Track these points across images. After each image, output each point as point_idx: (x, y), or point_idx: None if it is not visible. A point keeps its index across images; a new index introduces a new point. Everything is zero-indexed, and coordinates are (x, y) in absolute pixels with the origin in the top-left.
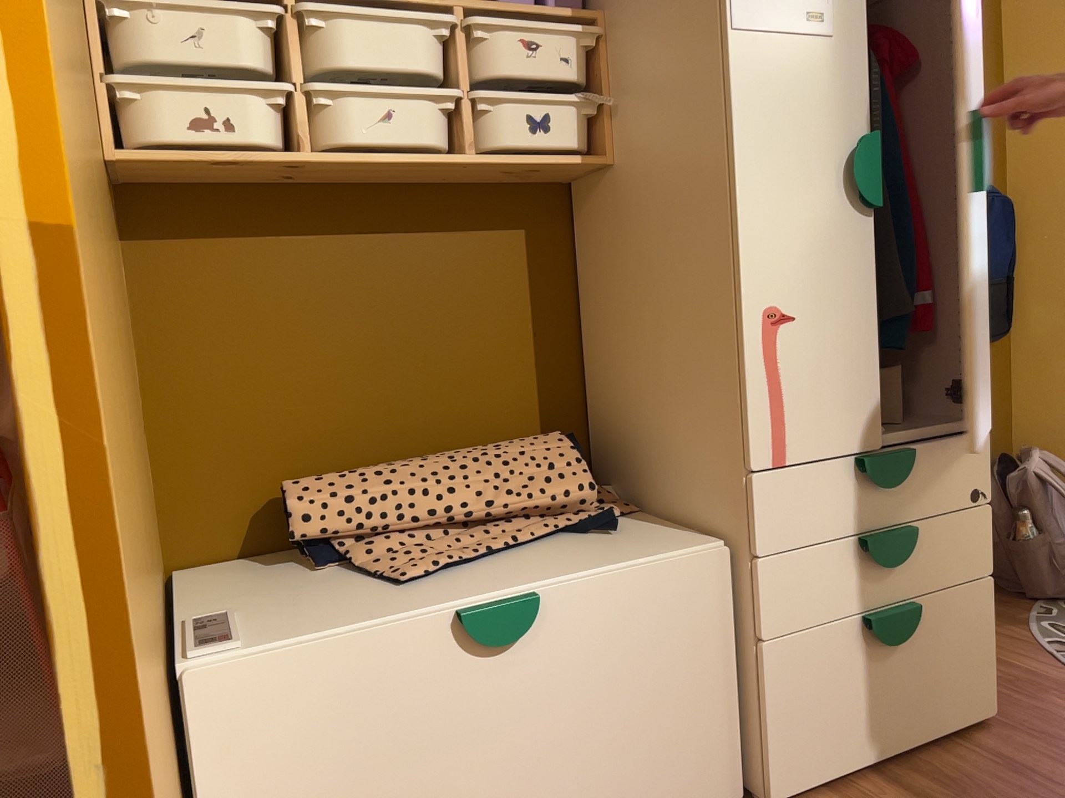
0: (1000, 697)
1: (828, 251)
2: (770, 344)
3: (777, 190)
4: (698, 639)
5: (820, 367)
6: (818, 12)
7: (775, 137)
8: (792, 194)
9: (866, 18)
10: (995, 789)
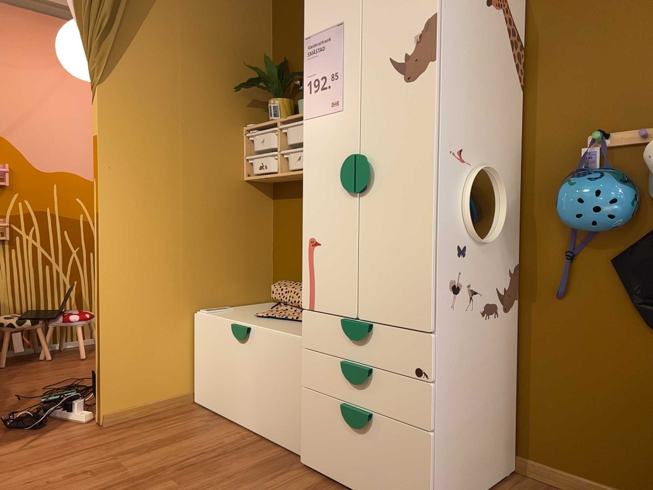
0: None
1: (335, 213)
2: (310, 254)
3: (316, 185)
4: (293, 374)
5: (329, 269)
6: (336, 101)
7: (316, 161)
8: (322, 187)
9: (359, 95)
10: None
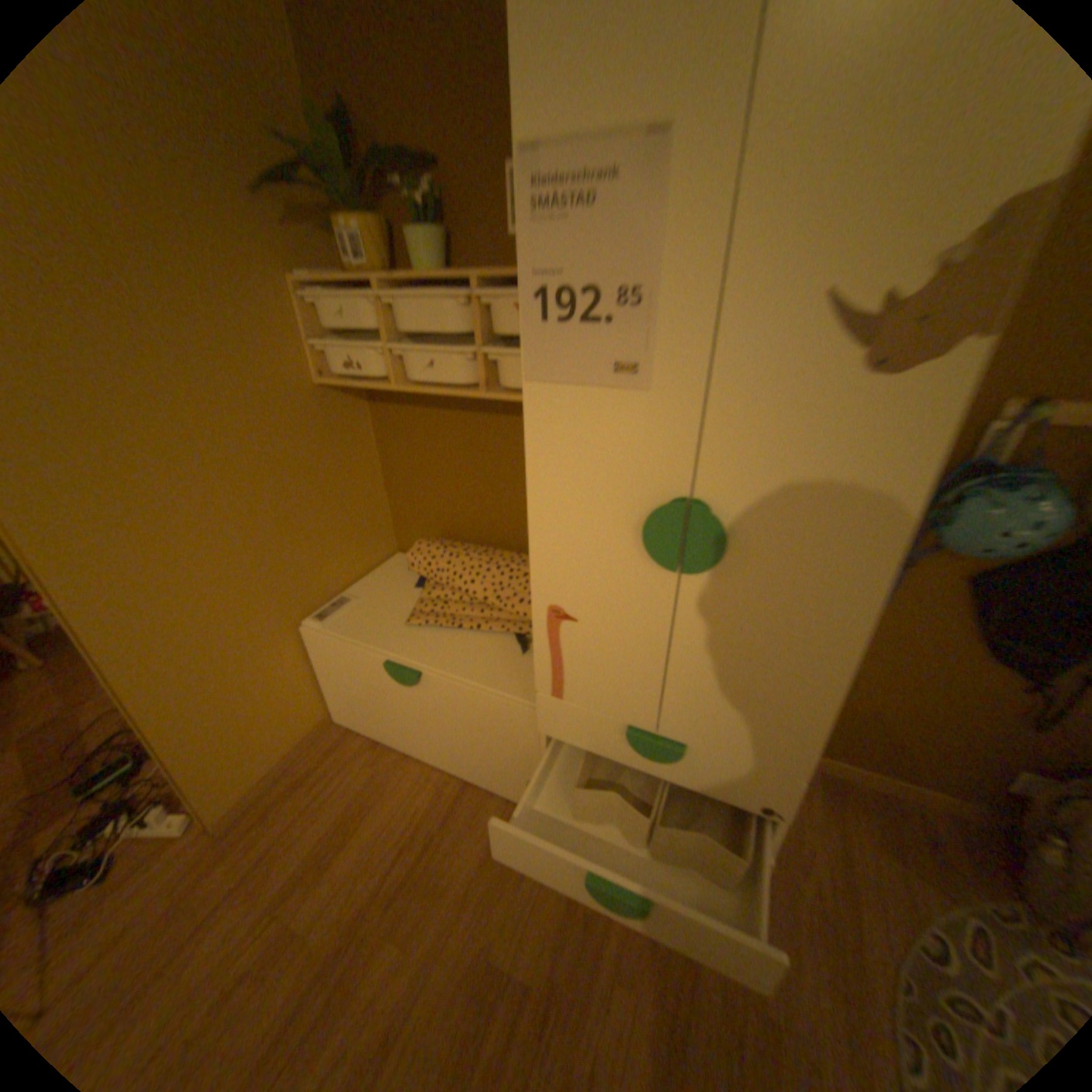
0: (784, 921)
1: (616, 585)
2: (552, 627)
3: (566, 524)
4: (514, 738)
5: (597, 659)
6: (630, 361)
7: (566, 480)
8: (582, 531)
9: (707, 364)
10: (652, 951)
